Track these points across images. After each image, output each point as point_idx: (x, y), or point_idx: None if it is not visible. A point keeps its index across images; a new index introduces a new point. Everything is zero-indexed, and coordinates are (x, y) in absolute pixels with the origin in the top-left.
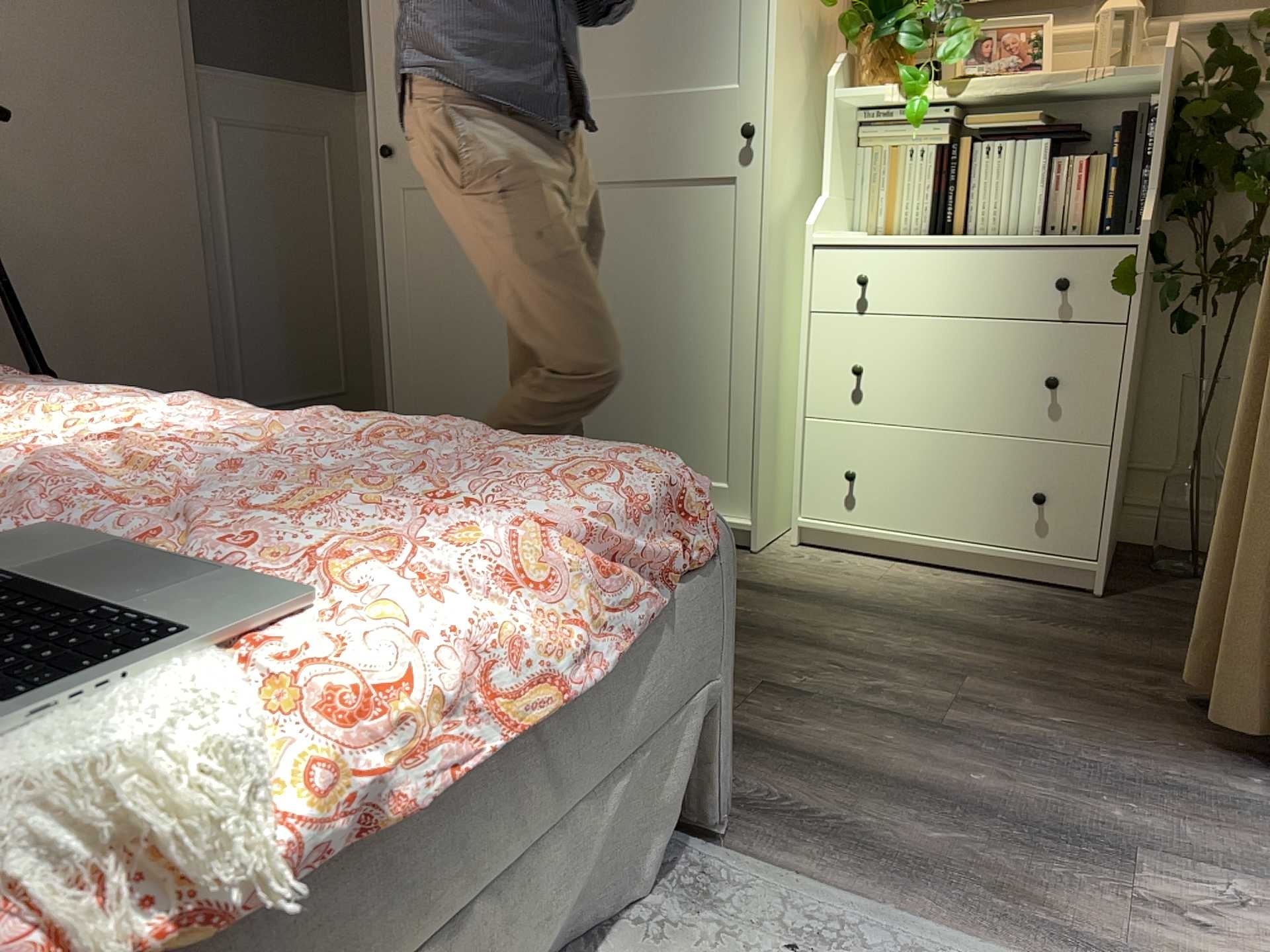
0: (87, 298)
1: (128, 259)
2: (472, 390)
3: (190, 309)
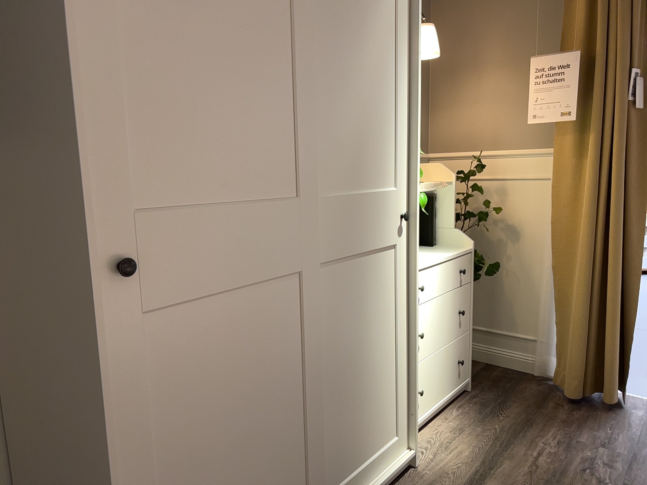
0: None
1: None
2: None
3: None
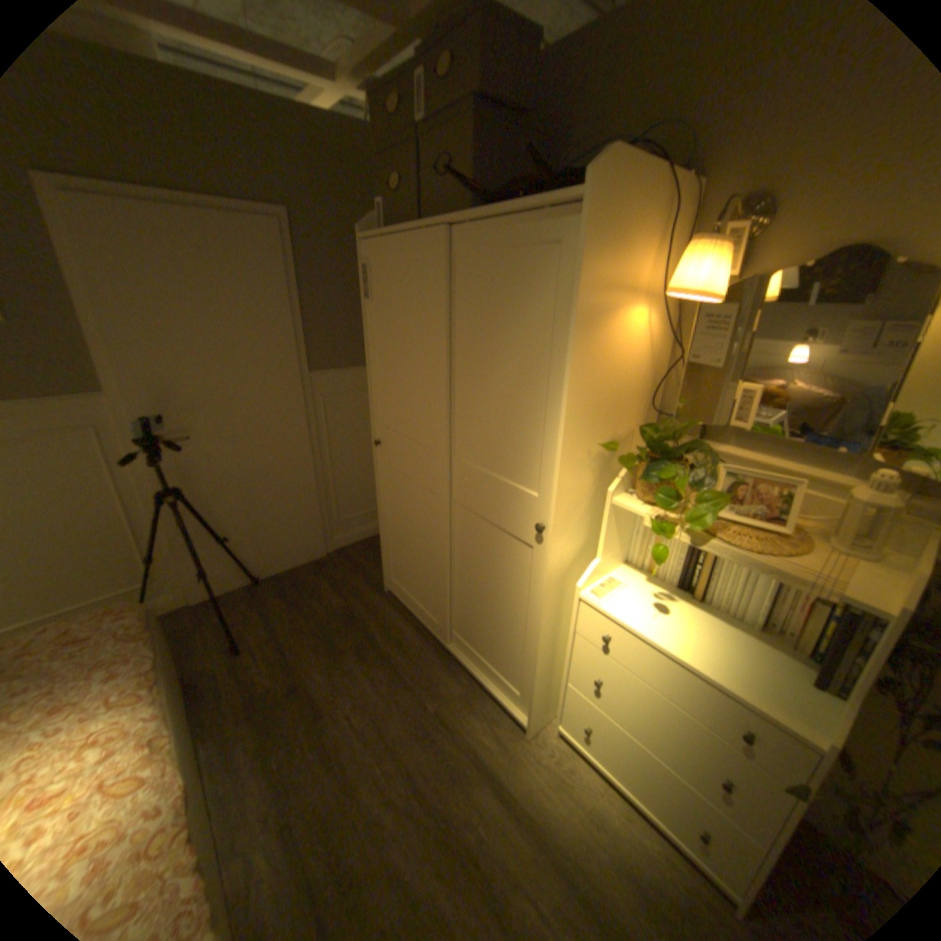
0: (249, 494)
1: (270, 472)
2: (412, 570)
3: (304, 488)
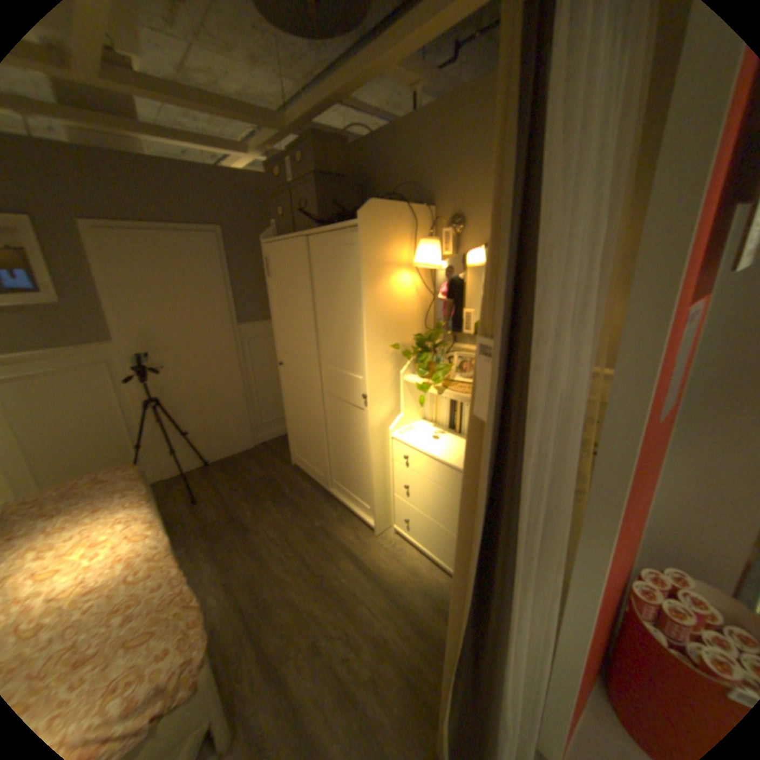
0: (199, 404)
1: (213, 390)
2: (305, 444)
3: (235, 400)
